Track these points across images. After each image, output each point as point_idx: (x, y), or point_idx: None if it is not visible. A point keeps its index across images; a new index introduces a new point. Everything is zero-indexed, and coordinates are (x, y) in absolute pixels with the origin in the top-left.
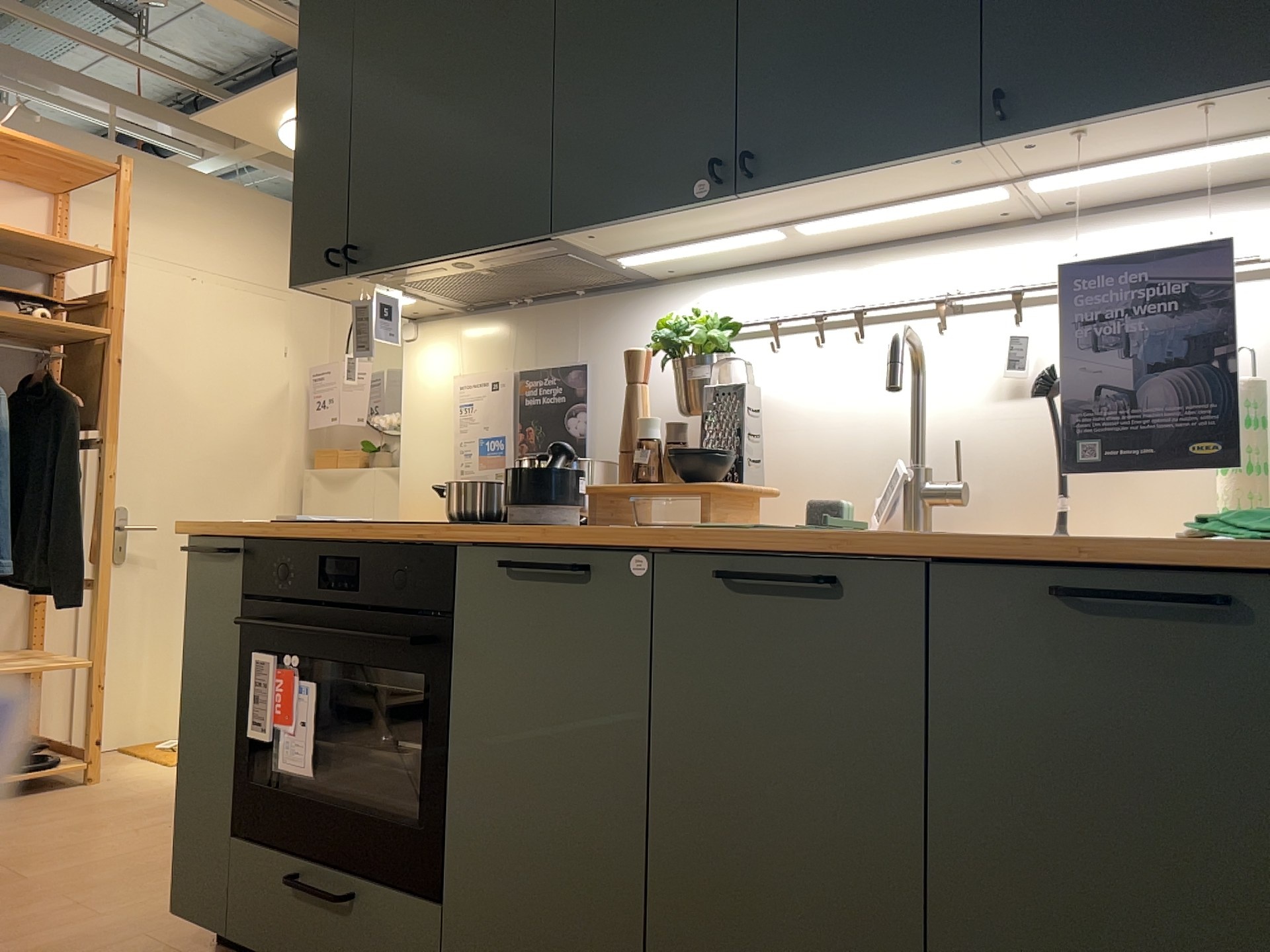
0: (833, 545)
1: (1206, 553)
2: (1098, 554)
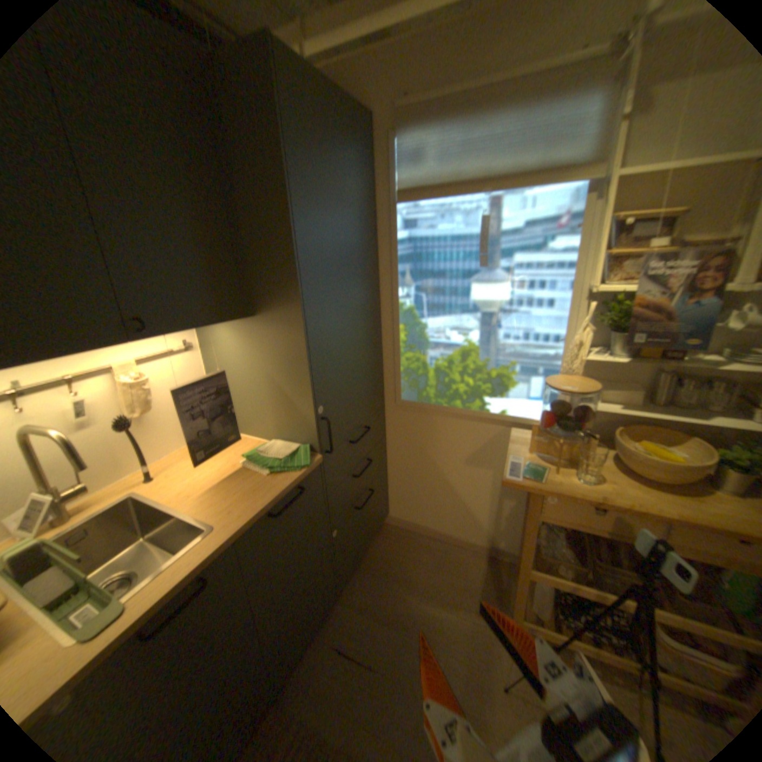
0: (198, 570)
1: (297, 482)
2: (277, 500)
